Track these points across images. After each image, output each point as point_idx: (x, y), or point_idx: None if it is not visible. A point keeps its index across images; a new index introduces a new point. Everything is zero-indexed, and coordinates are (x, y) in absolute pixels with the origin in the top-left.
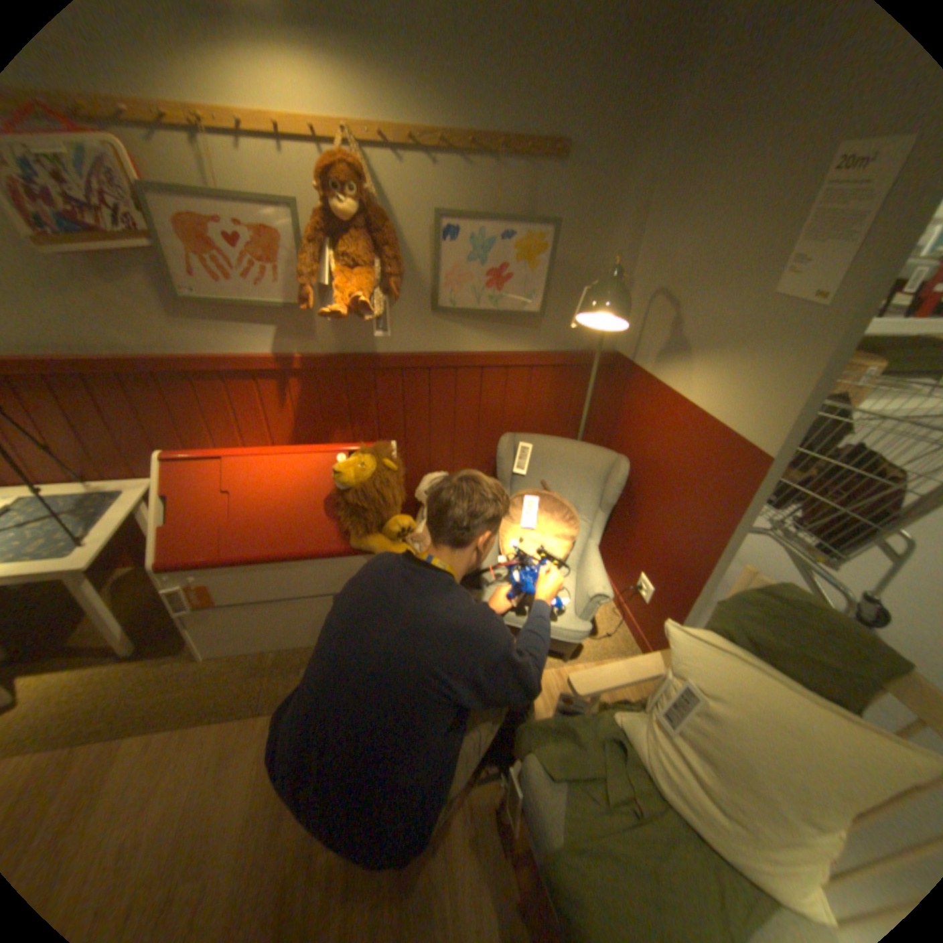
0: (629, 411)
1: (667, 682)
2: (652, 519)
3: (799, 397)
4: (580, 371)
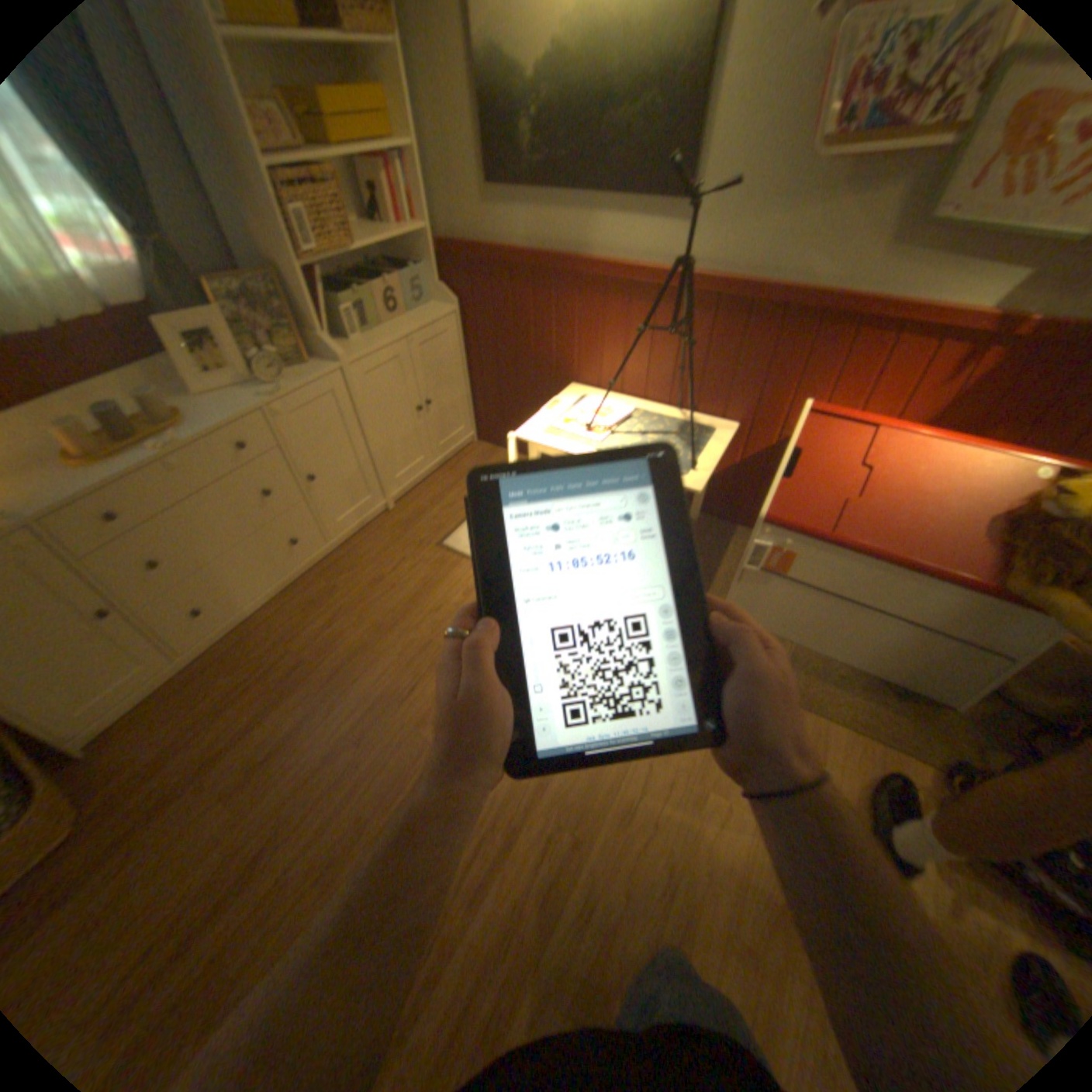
0: None
1: None
2: None
3: None
4: None
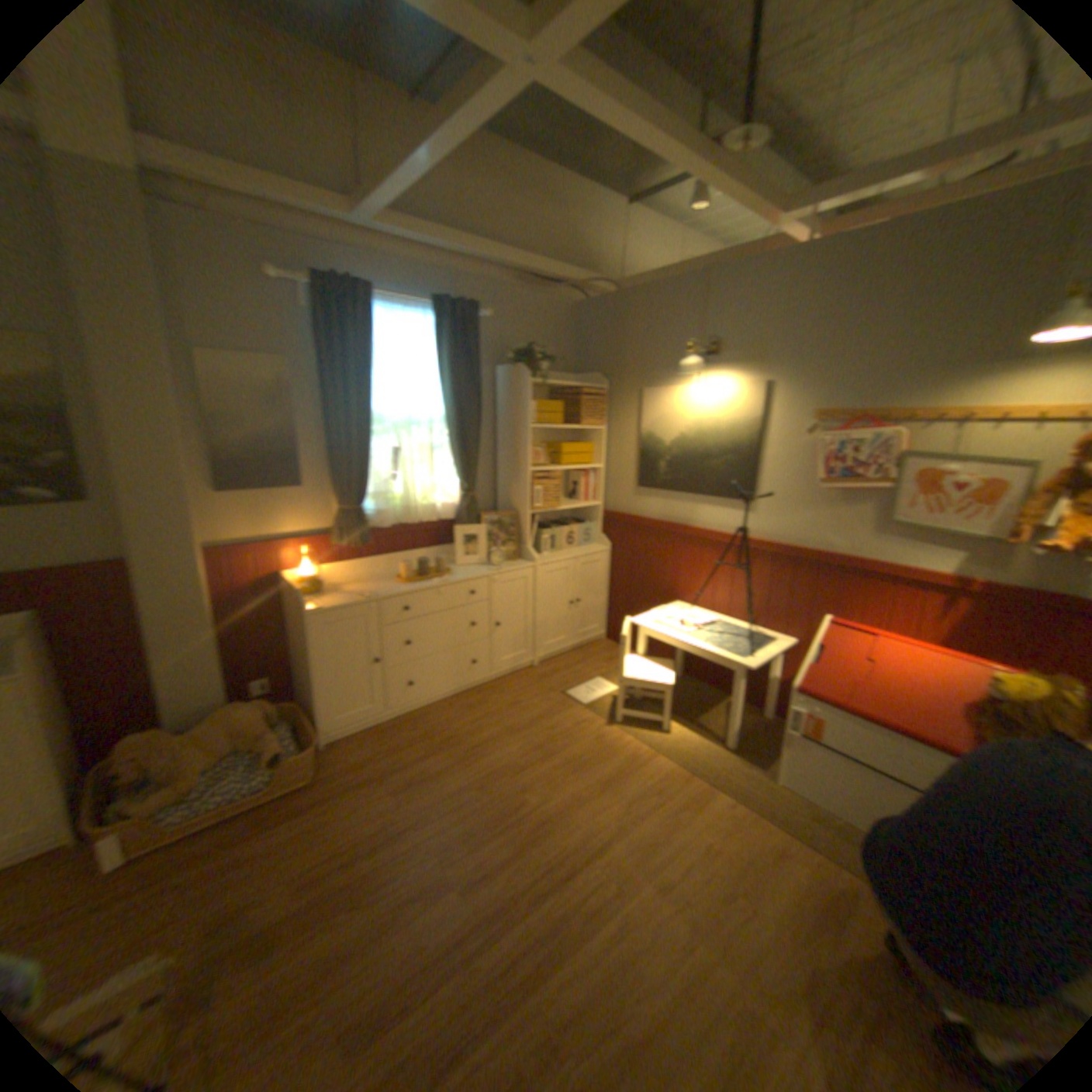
0: None
1: None
2: None
3: None
4: None
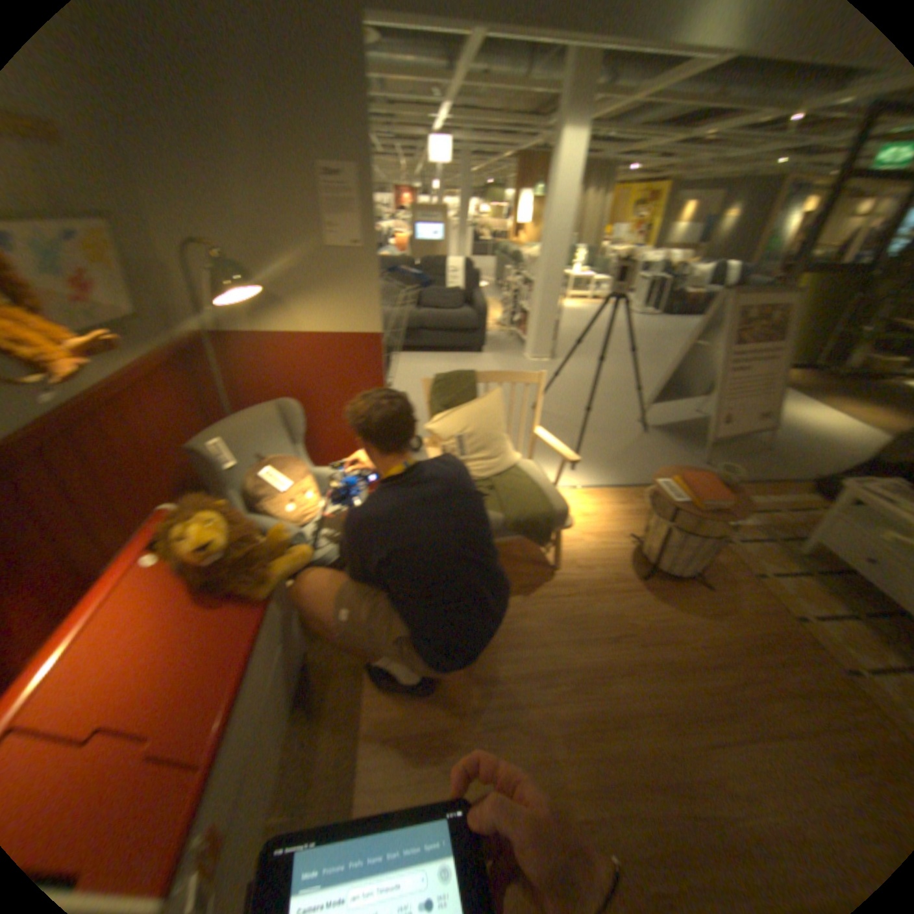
0: (247, 369)
1: (449, 445)
2: (328, 422)
3: (376, 297)
4: (181, 359)
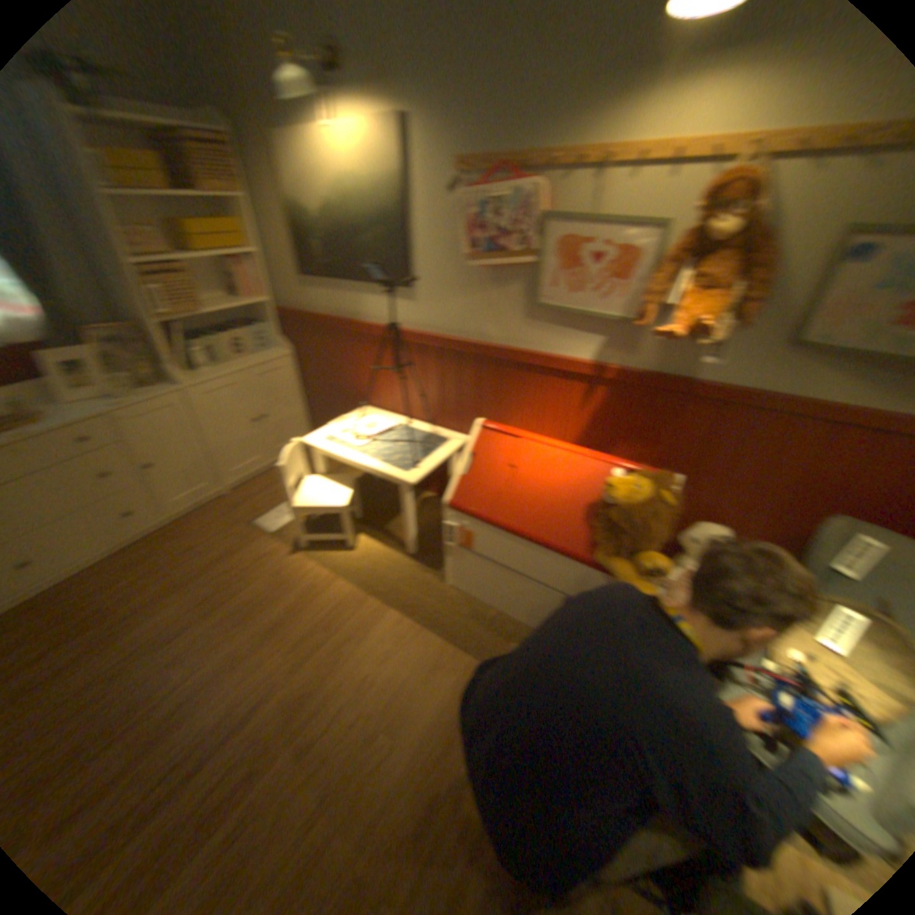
0: None
1: None
2: None
3: None
4: None
